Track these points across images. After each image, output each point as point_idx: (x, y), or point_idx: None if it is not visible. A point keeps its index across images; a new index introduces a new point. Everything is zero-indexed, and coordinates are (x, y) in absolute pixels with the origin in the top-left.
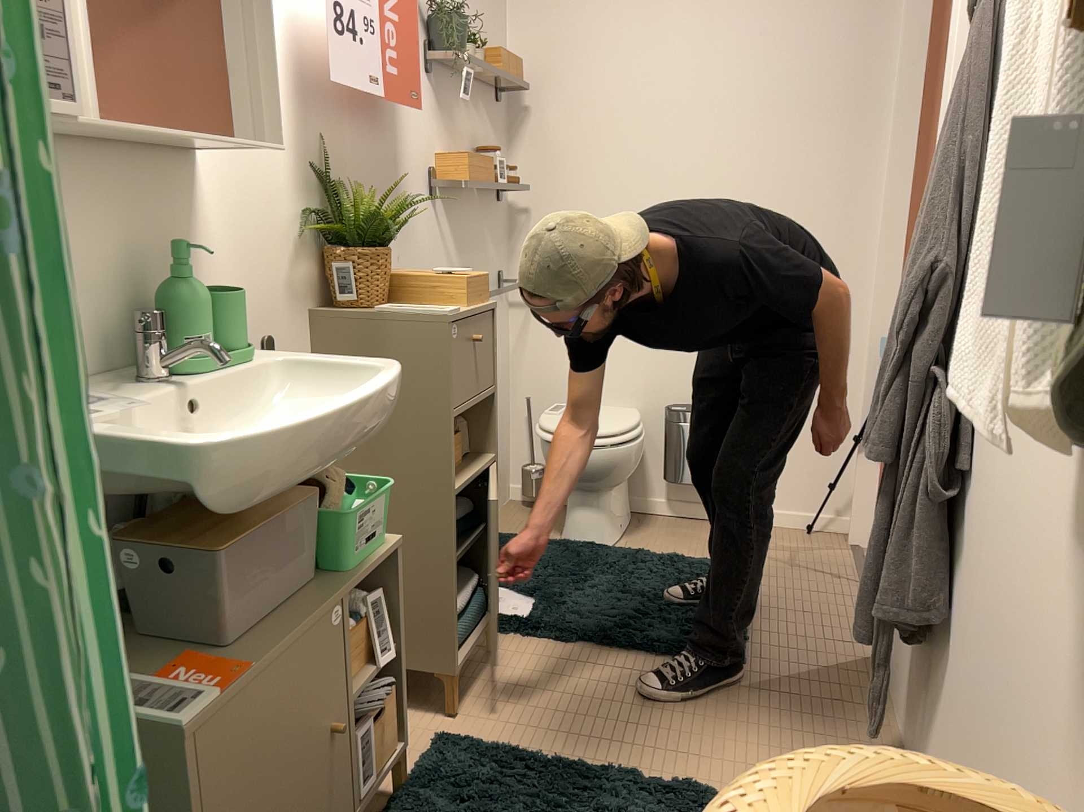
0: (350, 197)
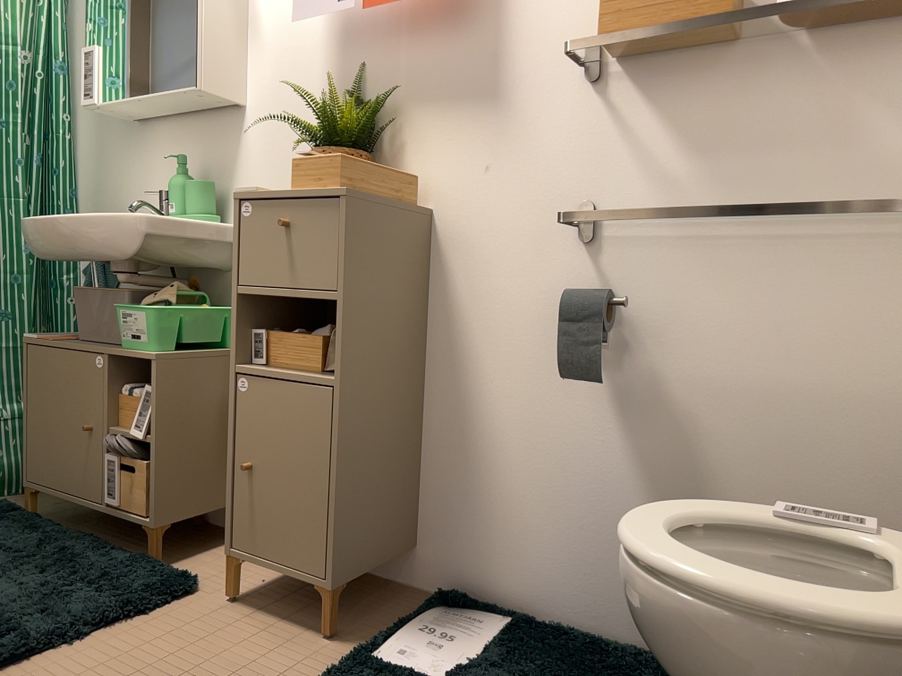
0: (386, 104)
